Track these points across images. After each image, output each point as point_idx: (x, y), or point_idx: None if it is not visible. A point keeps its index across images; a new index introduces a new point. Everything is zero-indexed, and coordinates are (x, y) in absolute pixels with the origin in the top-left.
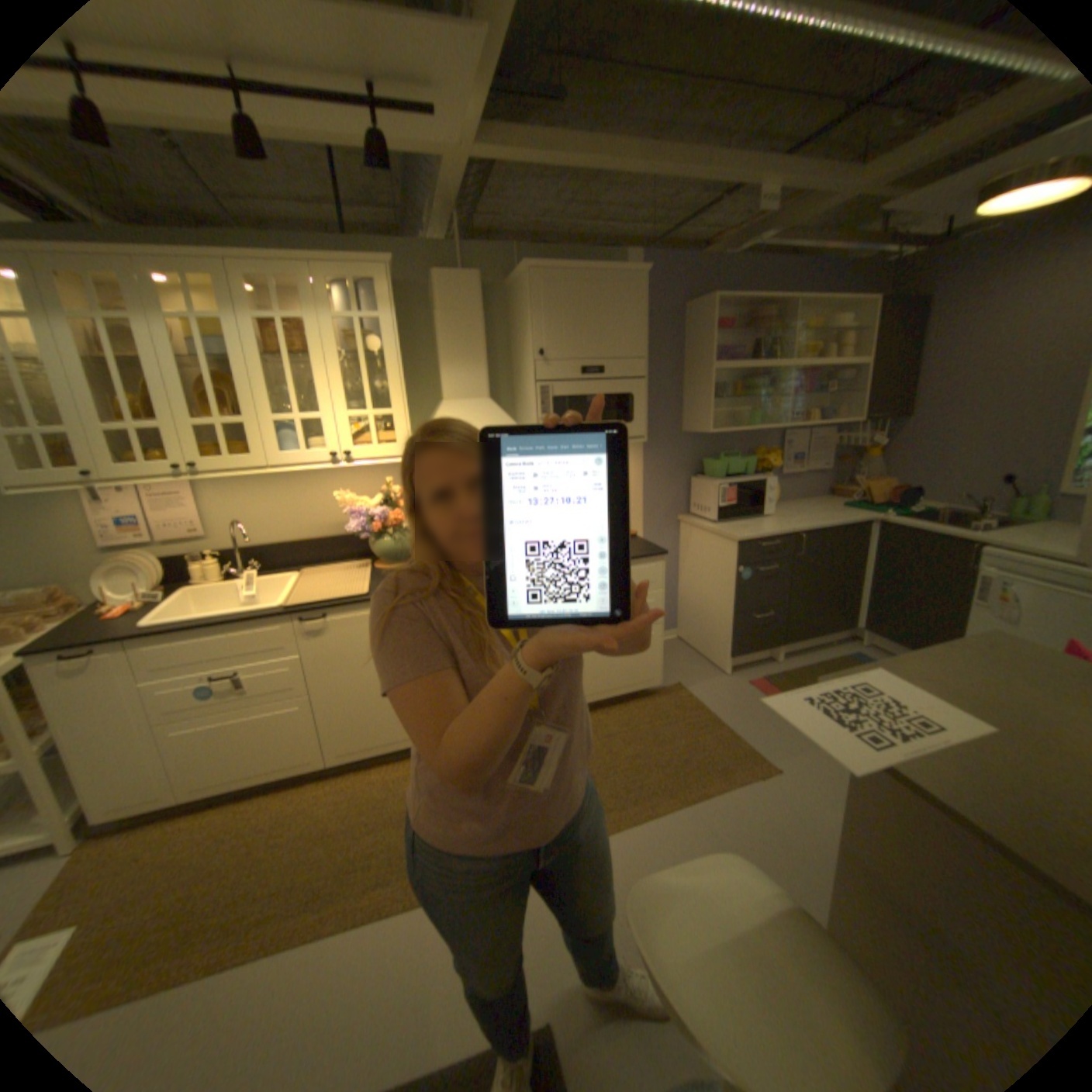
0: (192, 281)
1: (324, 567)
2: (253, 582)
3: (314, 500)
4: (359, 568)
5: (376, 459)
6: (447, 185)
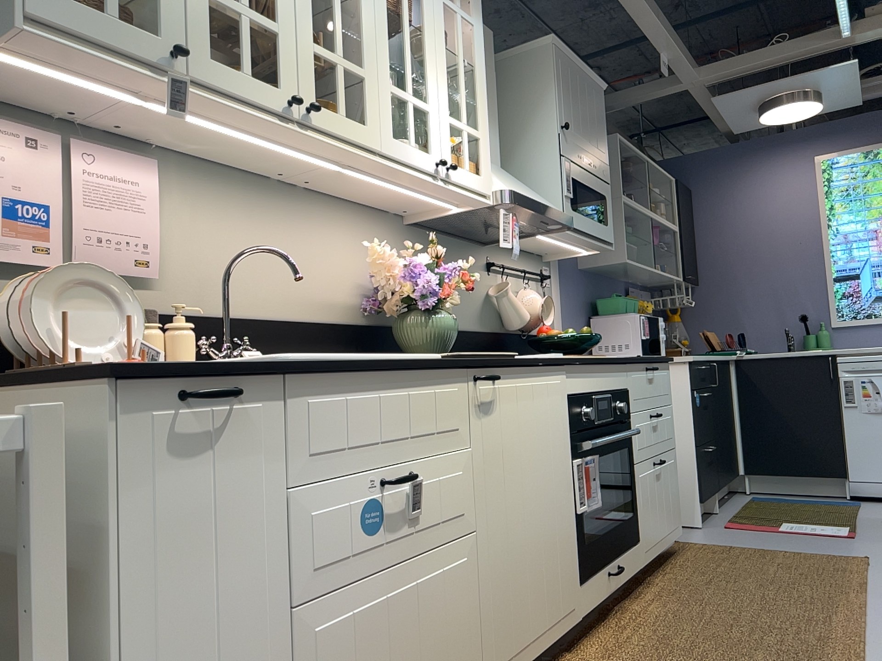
0: None
1: None
2: None
3: (306, 258)
4: None
5: (463, 188)
6: None
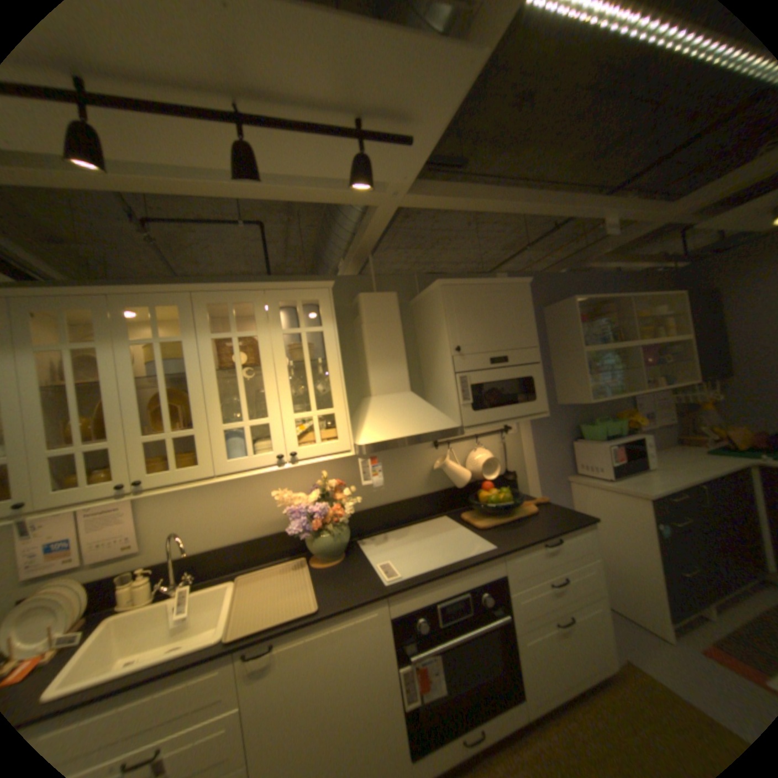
0: (159, 315)
1: (258, 572)
2: (184, 601)
3: (250, 501)
4: (294, 569)
5: (319, 456)
6: (373, 232)
